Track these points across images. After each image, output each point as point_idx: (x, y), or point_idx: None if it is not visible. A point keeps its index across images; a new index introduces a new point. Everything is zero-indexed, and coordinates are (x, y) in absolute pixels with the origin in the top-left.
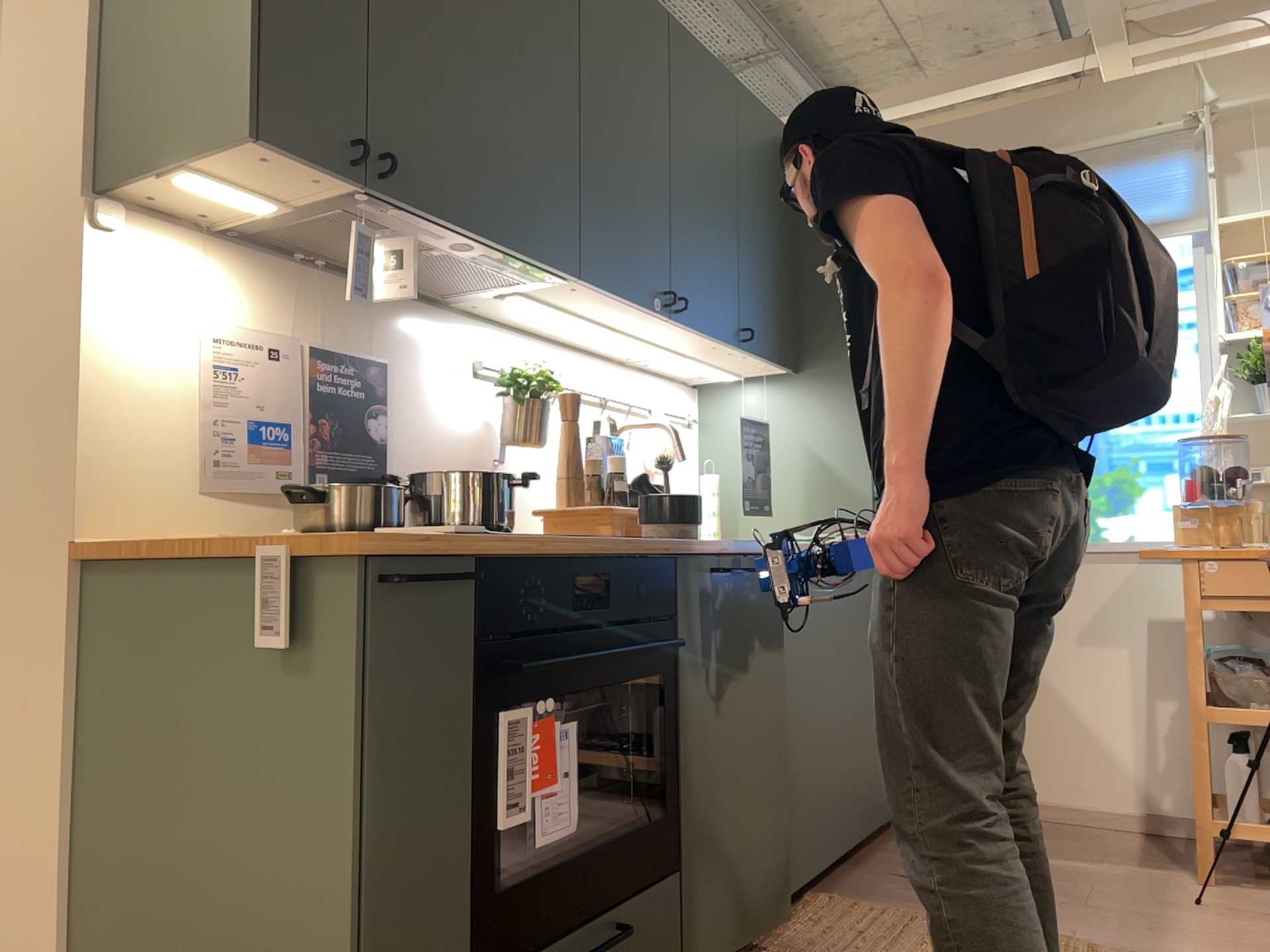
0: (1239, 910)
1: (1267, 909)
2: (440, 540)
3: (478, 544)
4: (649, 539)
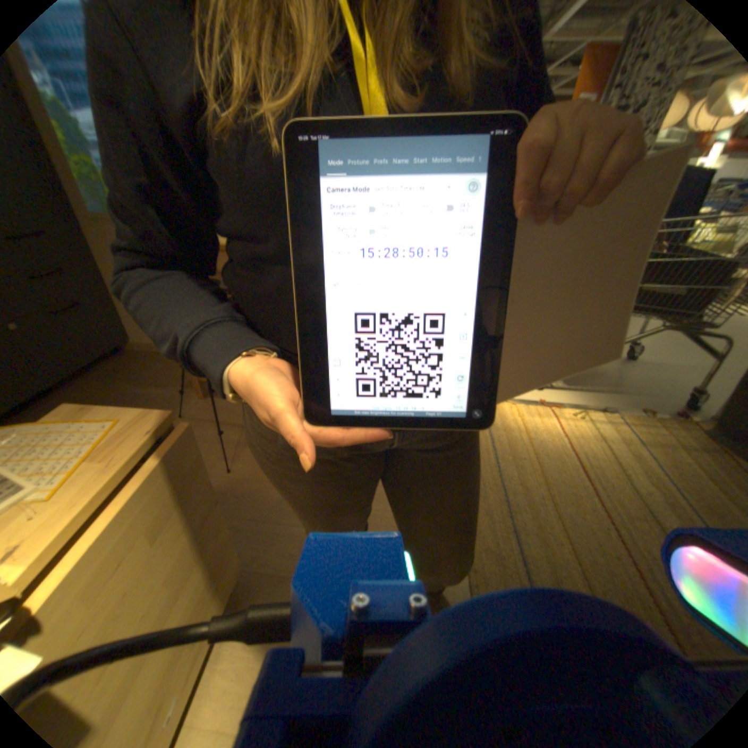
0: (196, 416)
1: (210, 412)
2: None
3: None
4: None
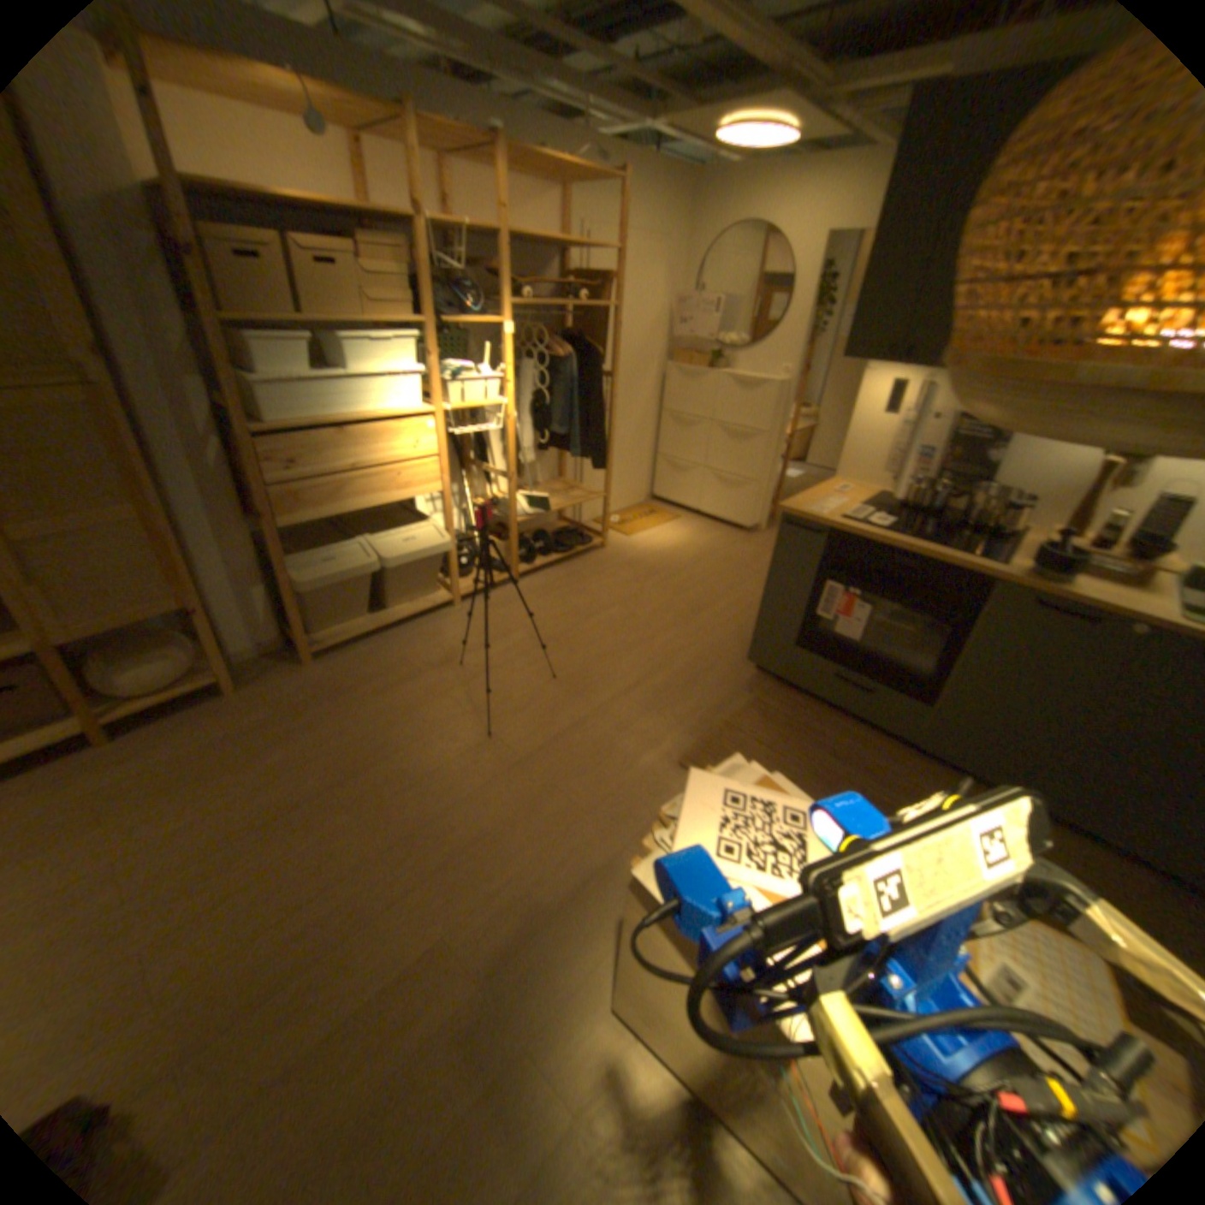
0: None
1: None
2: (820, 517)
3: (825, 523)
4: (998, 563)
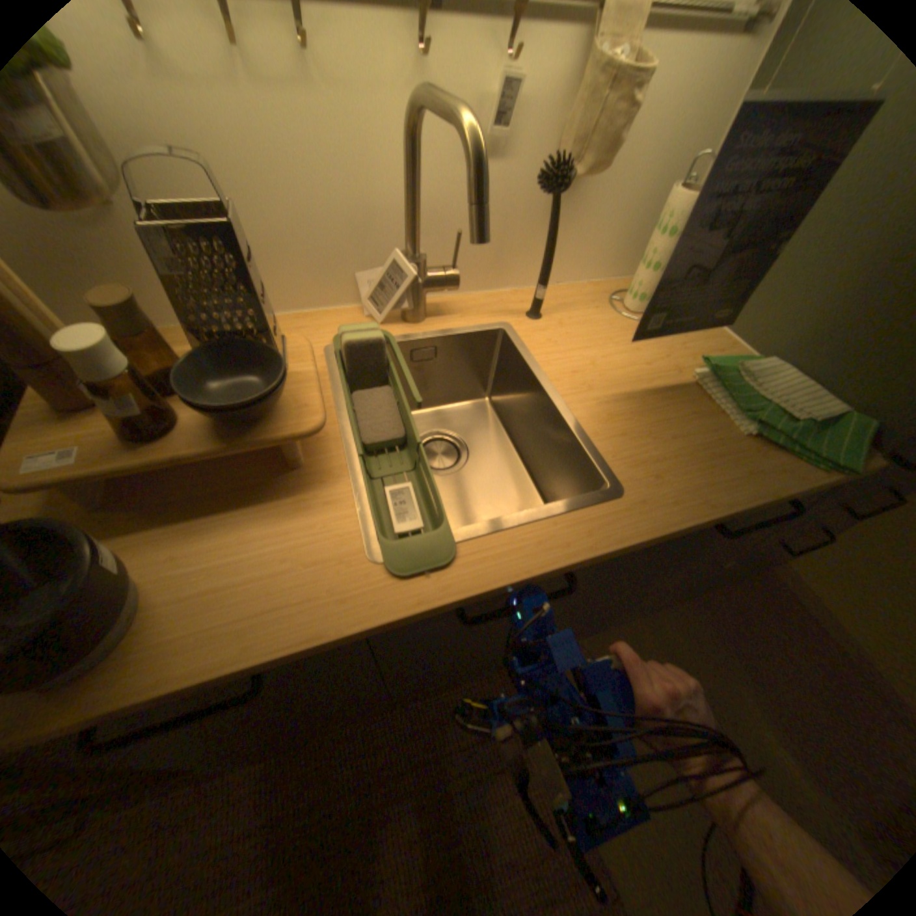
0: None
1: None
2: None
3: None
4: None
